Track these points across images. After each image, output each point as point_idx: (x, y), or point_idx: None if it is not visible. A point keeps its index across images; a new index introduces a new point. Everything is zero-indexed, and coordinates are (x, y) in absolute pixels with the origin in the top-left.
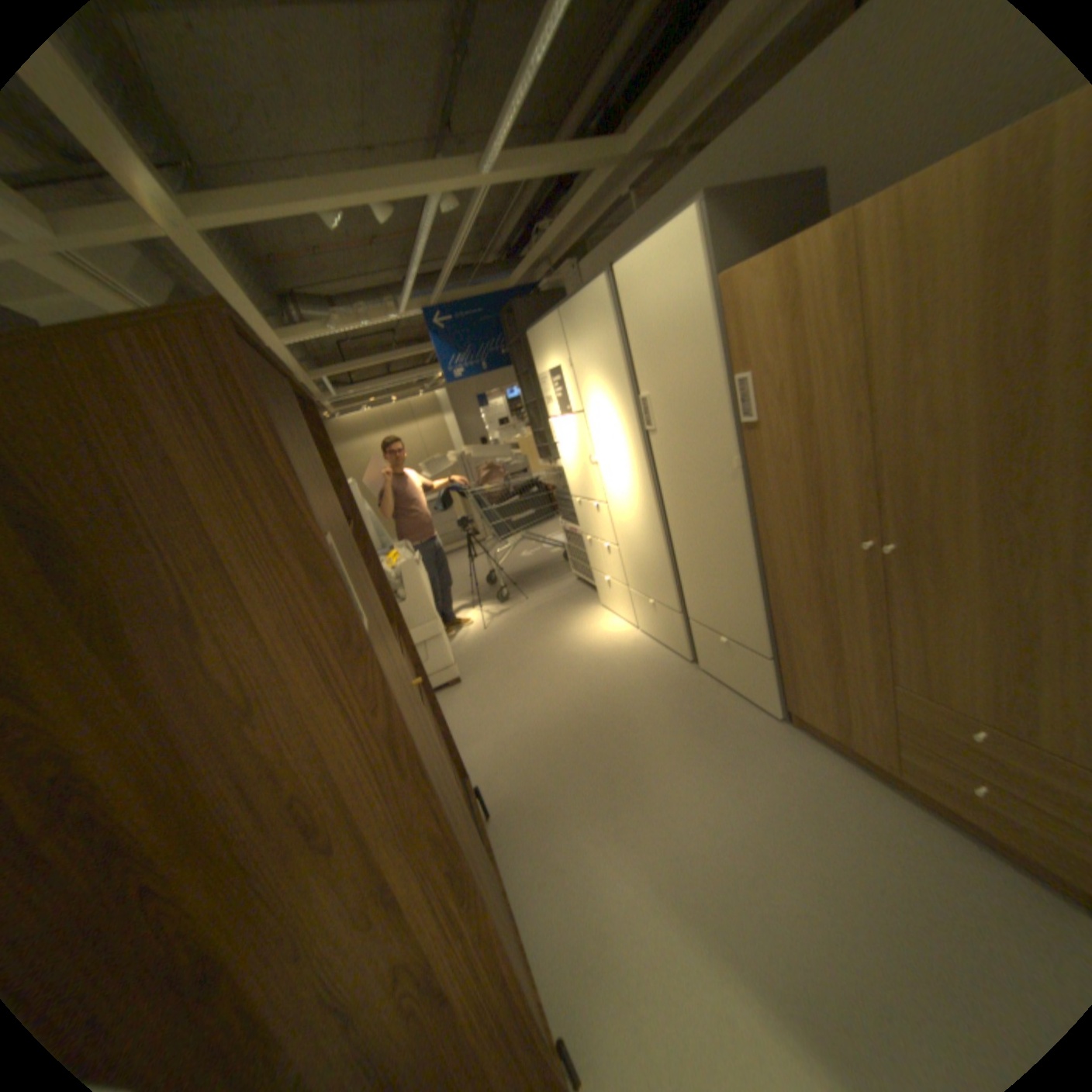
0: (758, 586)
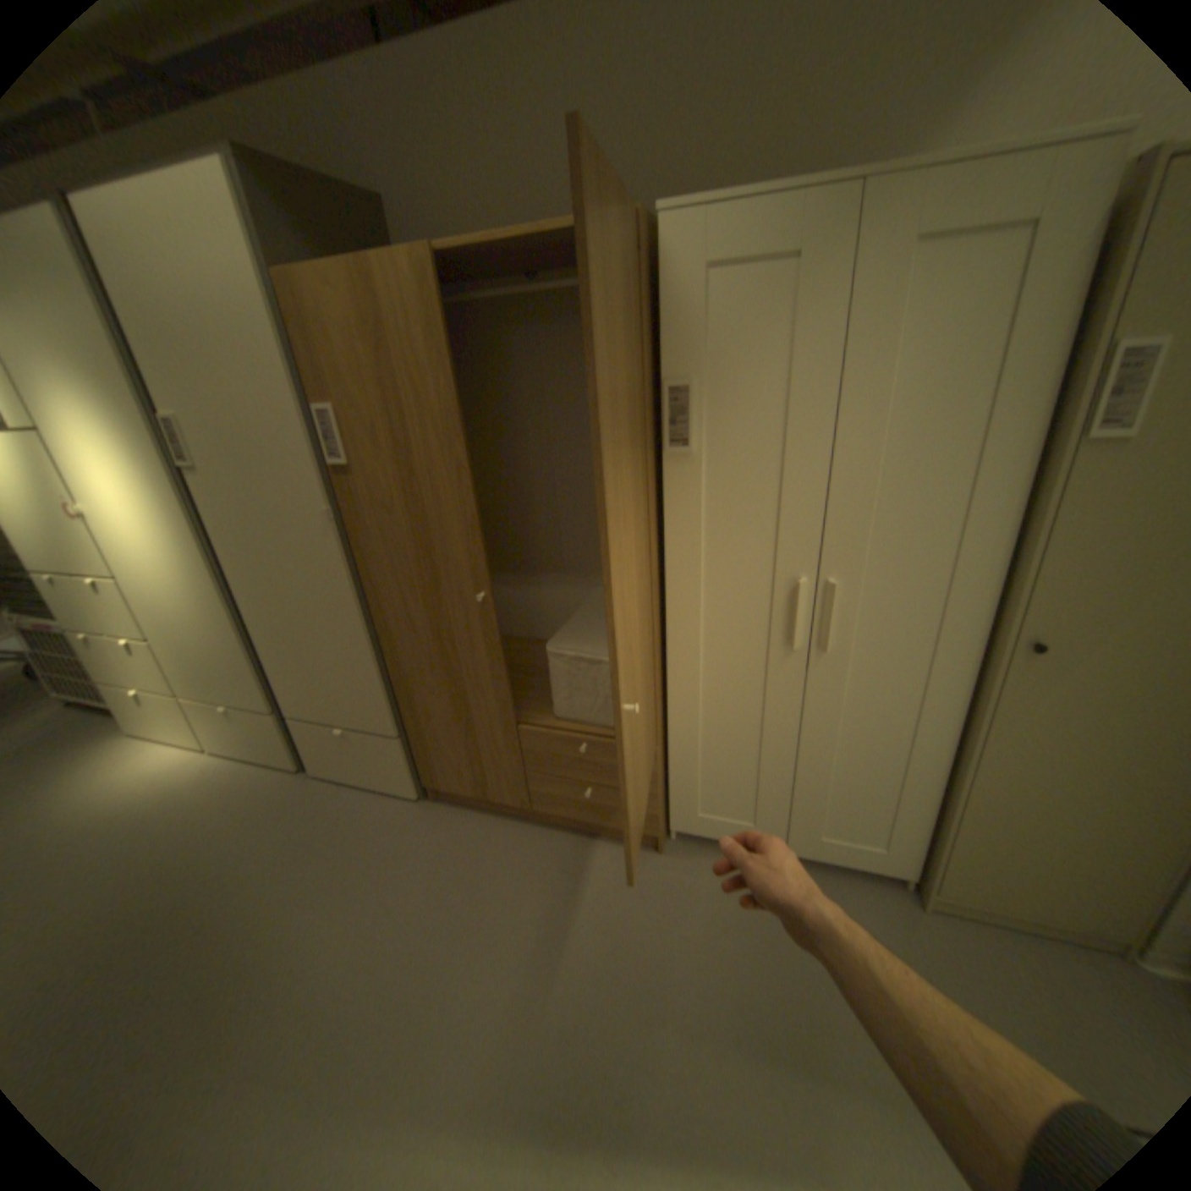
0: (373, 658)
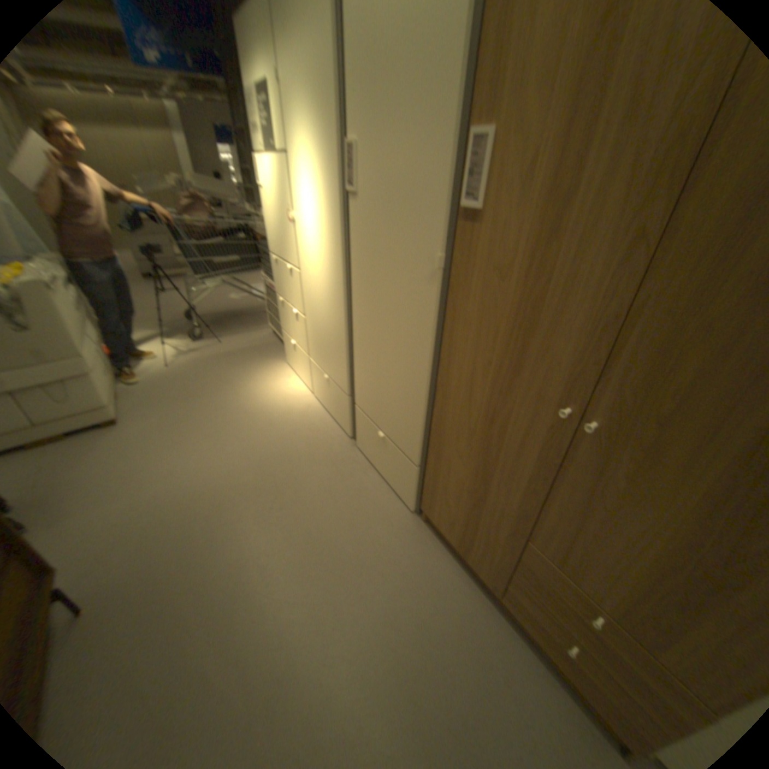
0: (424, 400)
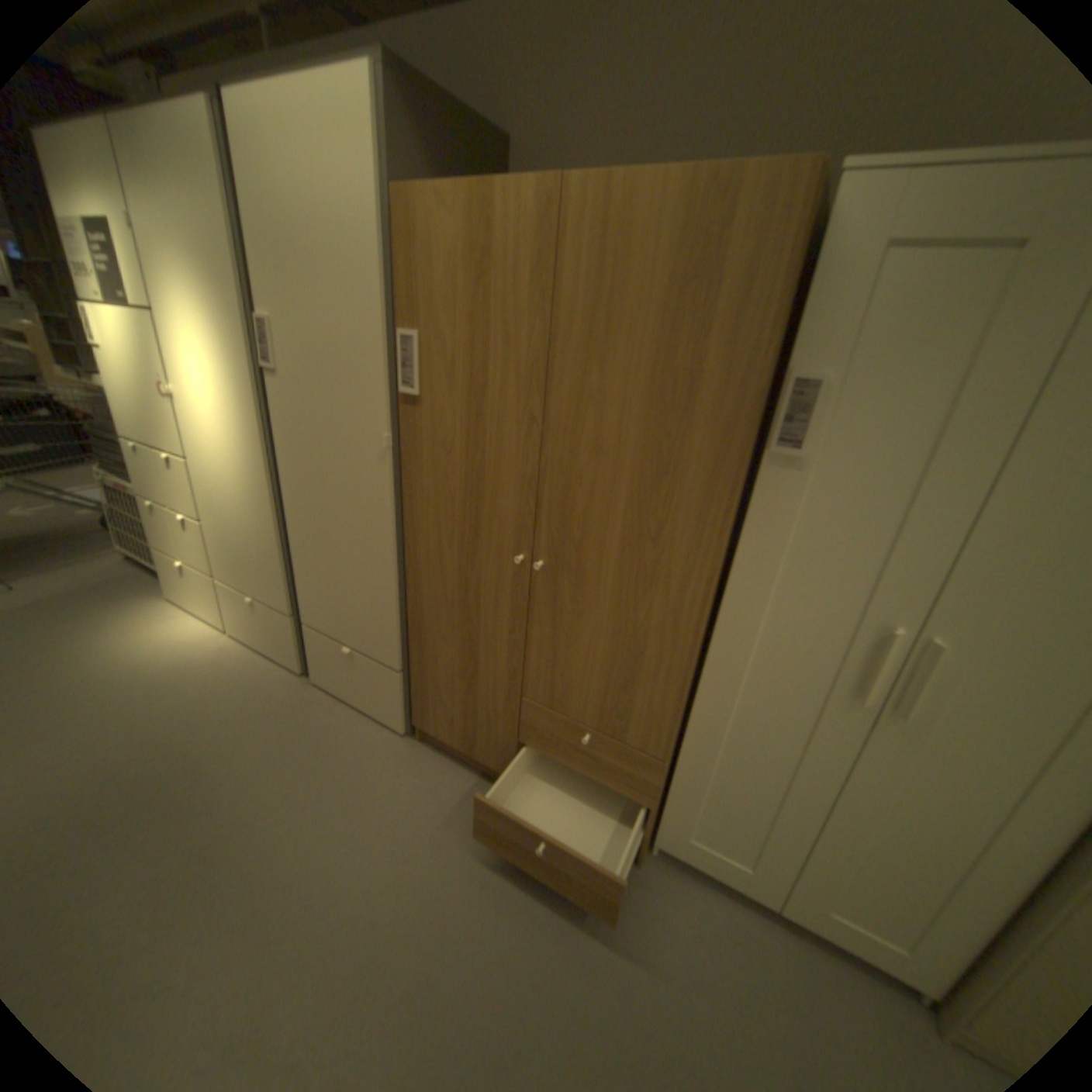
0: (396, 590)
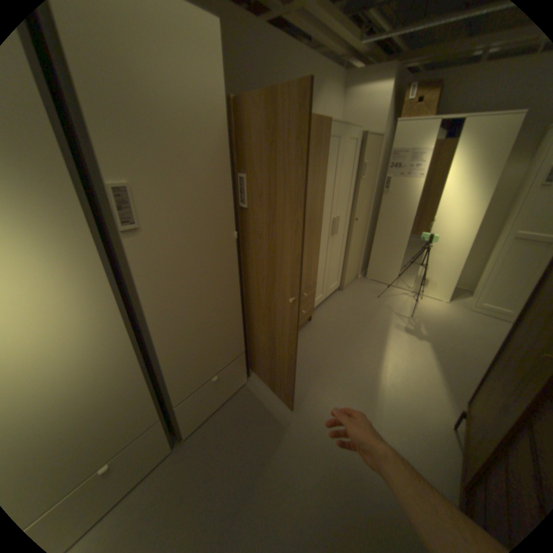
0: (240, 312)
